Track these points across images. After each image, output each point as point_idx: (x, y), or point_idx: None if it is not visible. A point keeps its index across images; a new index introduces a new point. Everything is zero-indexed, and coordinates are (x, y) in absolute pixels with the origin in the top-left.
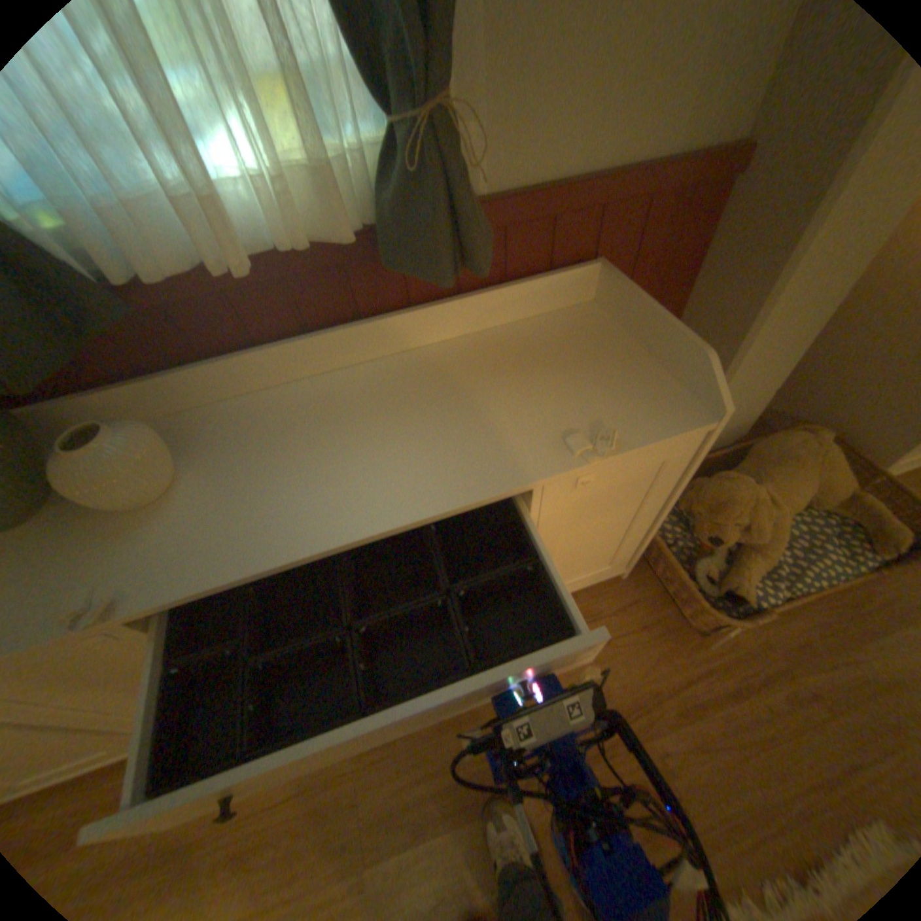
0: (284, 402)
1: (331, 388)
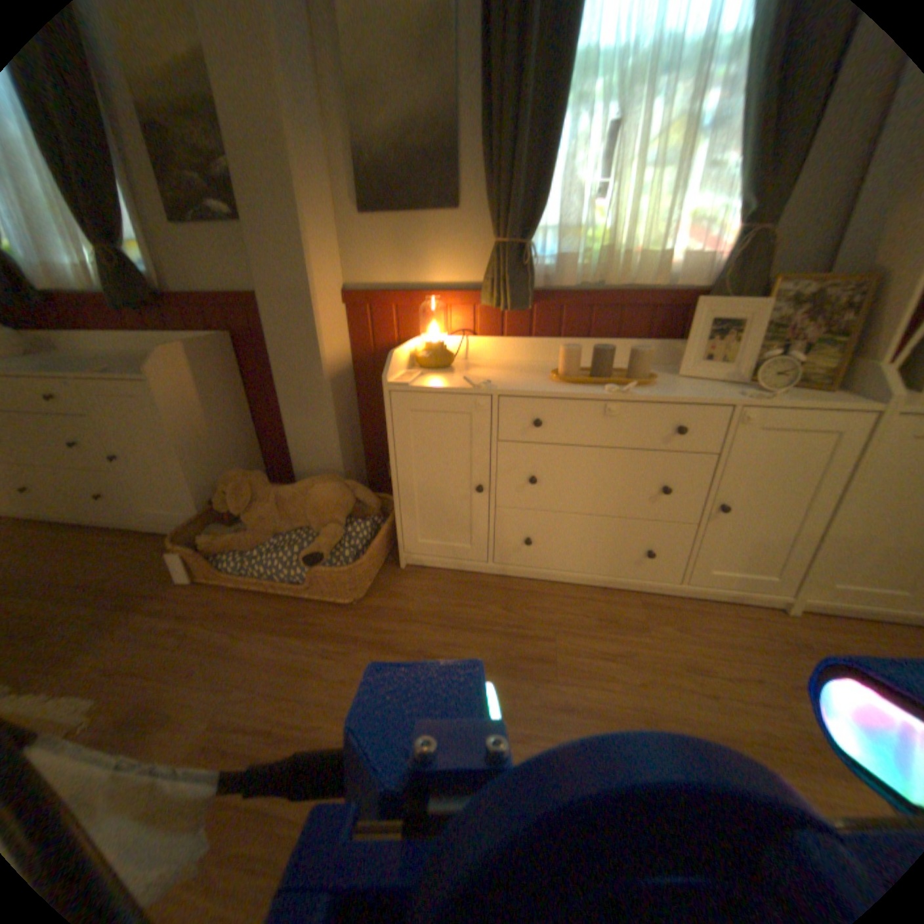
0: (81, 353)
1: (99, 353)
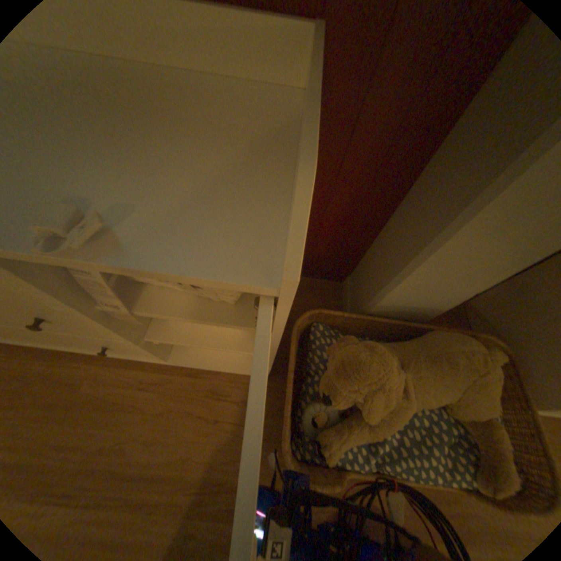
0: None
1: None
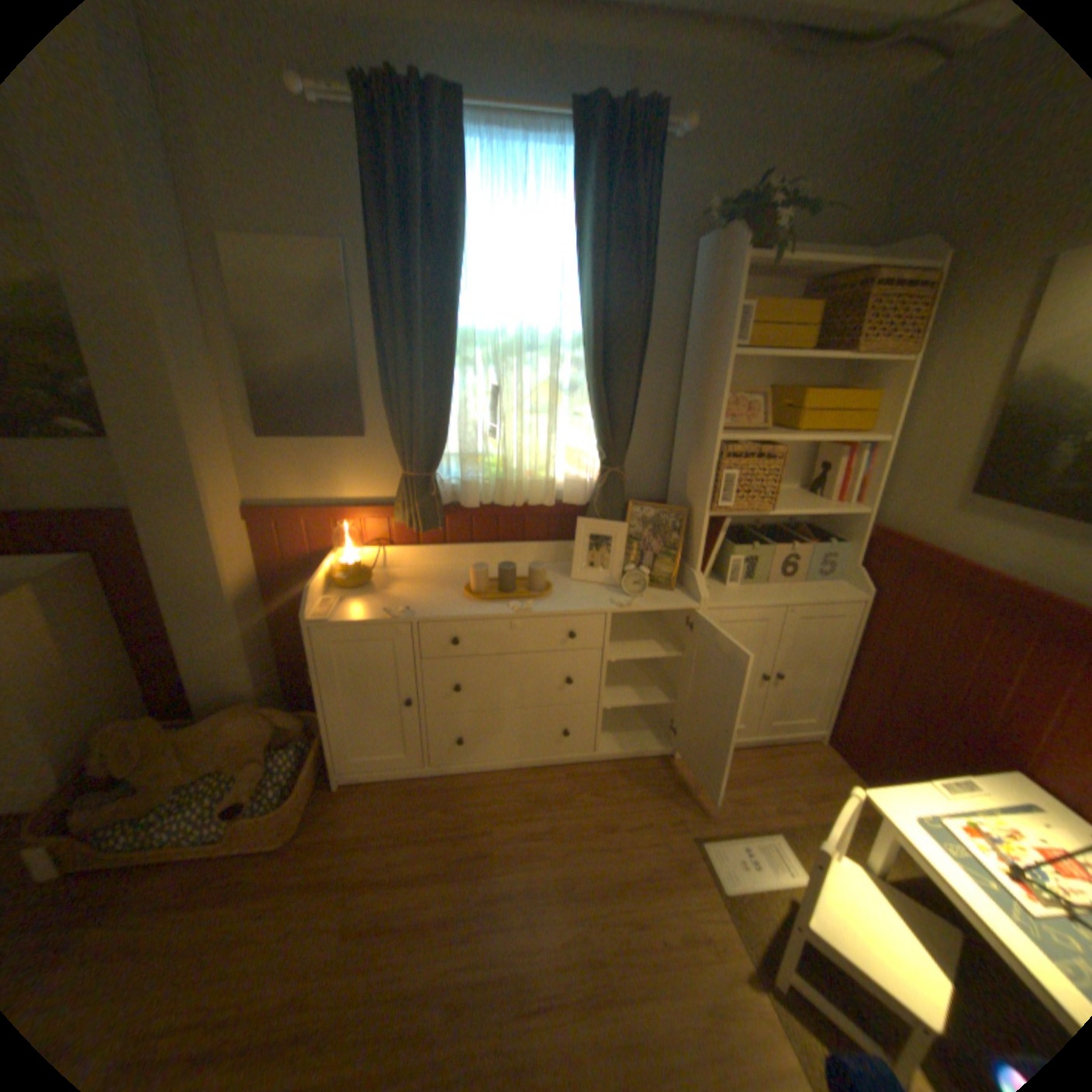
0: None
1: None
